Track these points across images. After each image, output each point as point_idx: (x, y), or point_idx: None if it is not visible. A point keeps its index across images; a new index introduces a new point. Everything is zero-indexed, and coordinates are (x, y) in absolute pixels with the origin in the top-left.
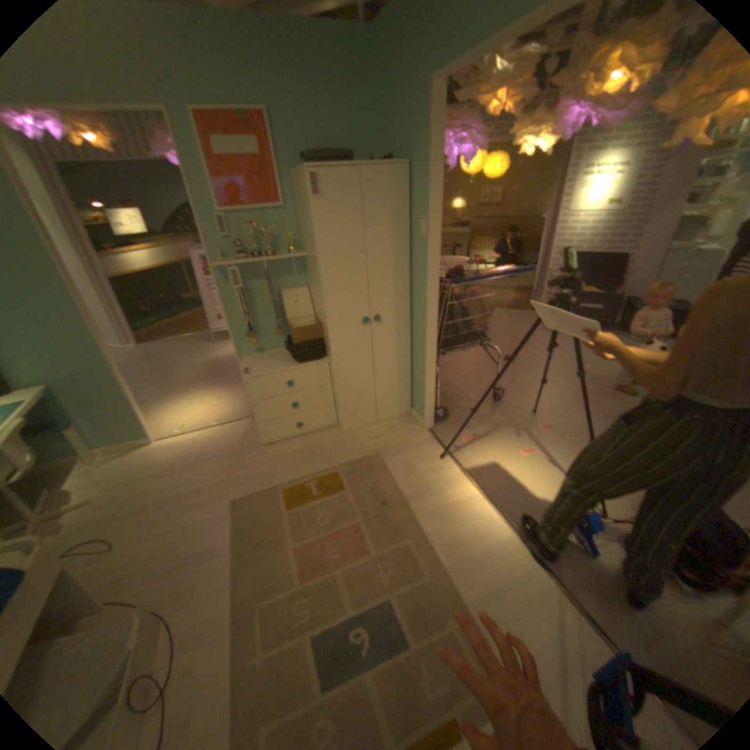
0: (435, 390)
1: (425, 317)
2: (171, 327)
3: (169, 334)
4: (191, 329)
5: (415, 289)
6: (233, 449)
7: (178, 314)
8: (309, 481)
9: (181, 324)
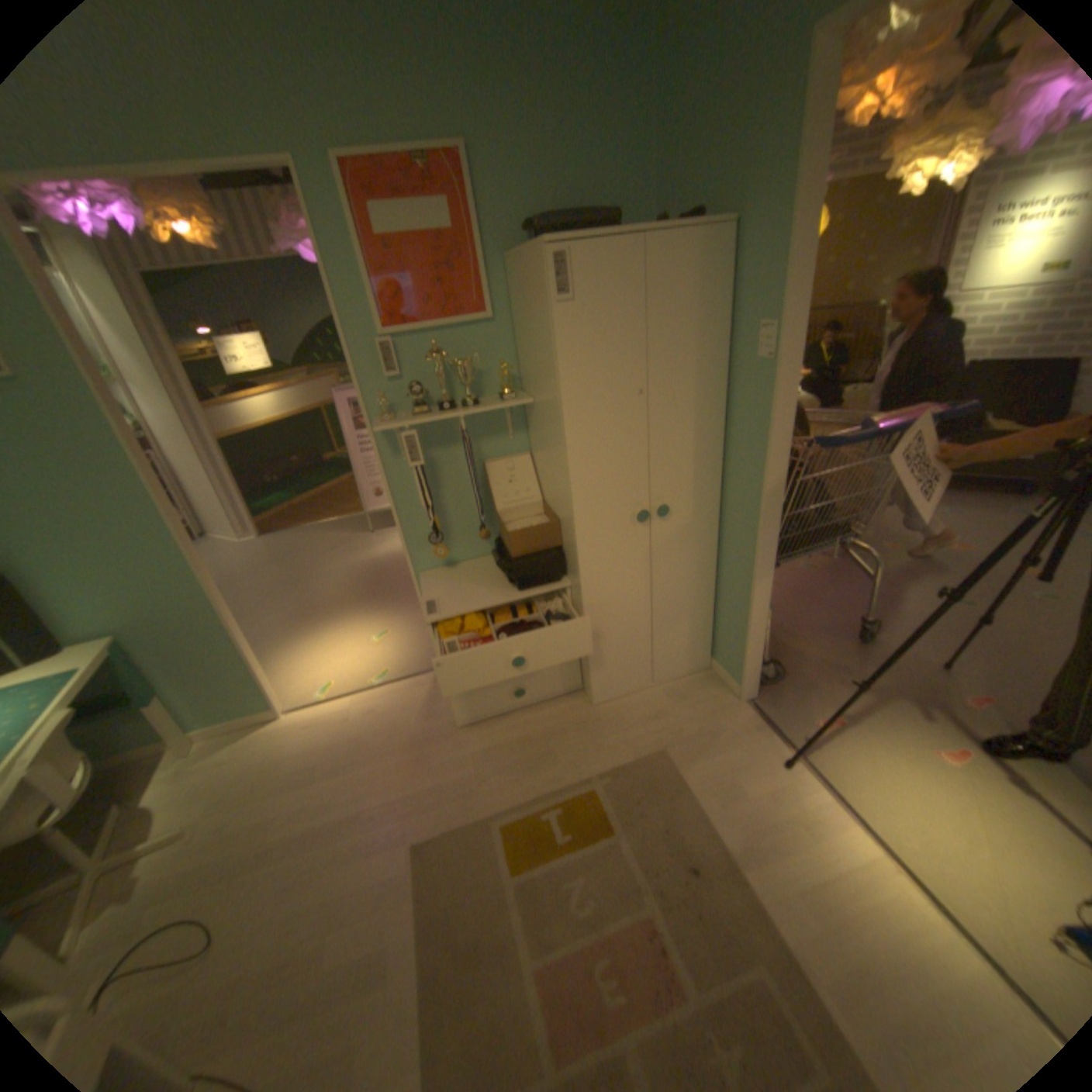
0: (766, 634)
1: (756, 506)
2: (305, 507)
3: (302, 518)
4: (334, 509)
5: (733, 453)
6: (408, 733)
7: (315, 485)
8: (545, 810)
9: (320, 501)
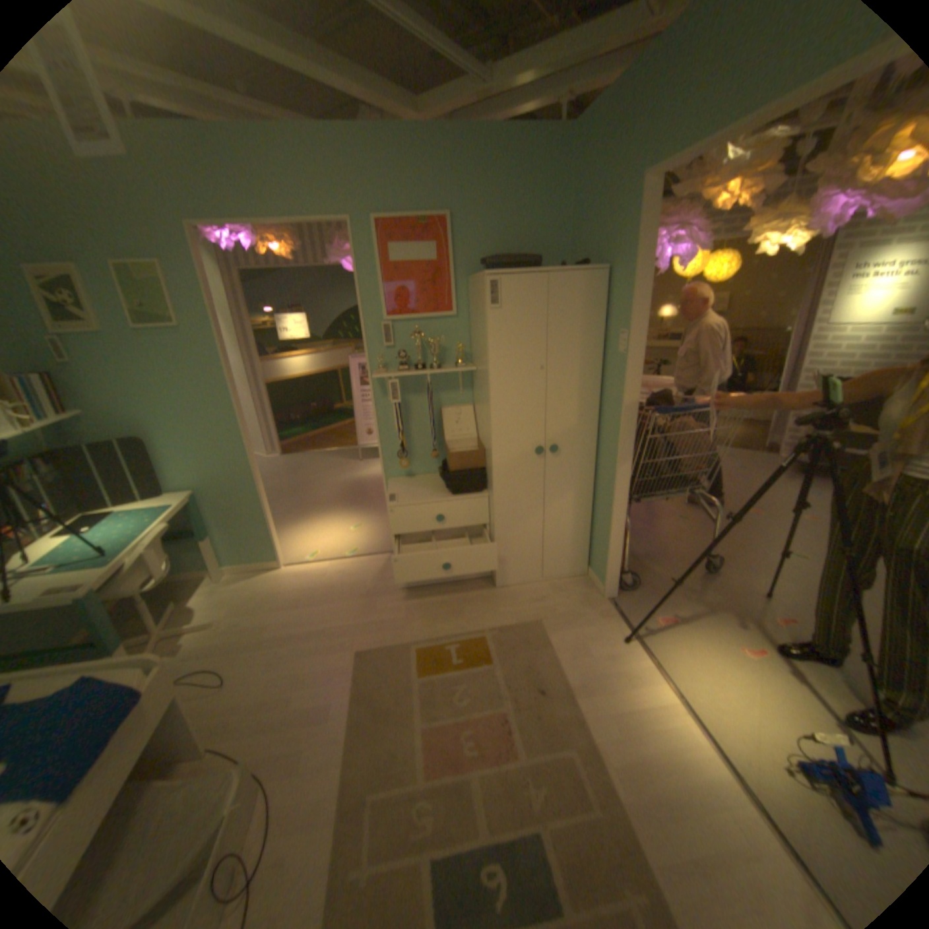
0: (623, 547)
1: (616, 451)
2: (317, 439)
3: (313, 446)
4: (337, 442)
5: (605, 415)
6: (365, 588)
7: (326, 425)
8: (449, 644)
9: (328, 436)
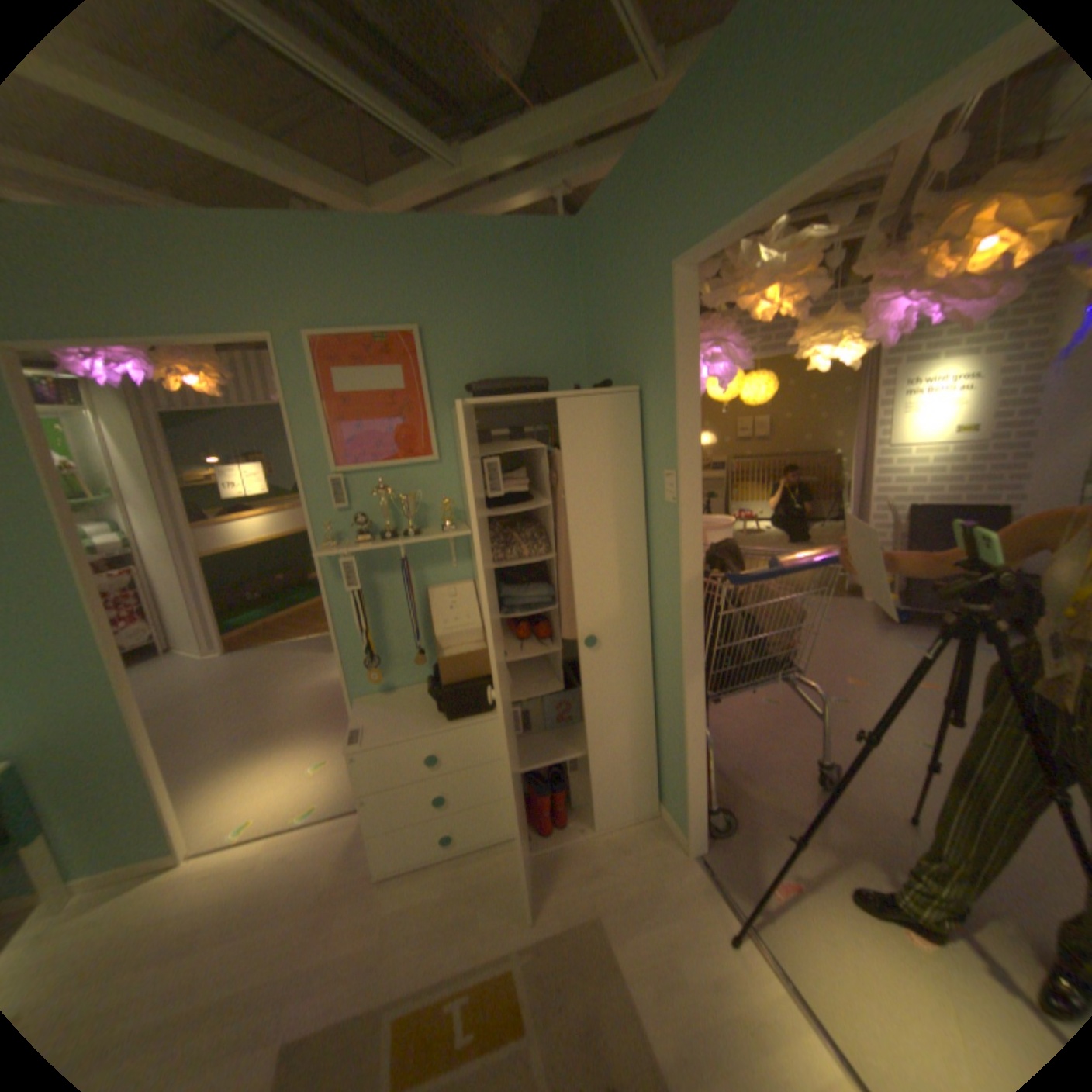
0: (707, 778)
1: (680, 639)
2: (280, 625)
3: (273, 636)
4: (307, 628)
5: (658, 586)
6: (318, 888)
7: (295, 604)
8: (451, 997)
9: (296, 620)
